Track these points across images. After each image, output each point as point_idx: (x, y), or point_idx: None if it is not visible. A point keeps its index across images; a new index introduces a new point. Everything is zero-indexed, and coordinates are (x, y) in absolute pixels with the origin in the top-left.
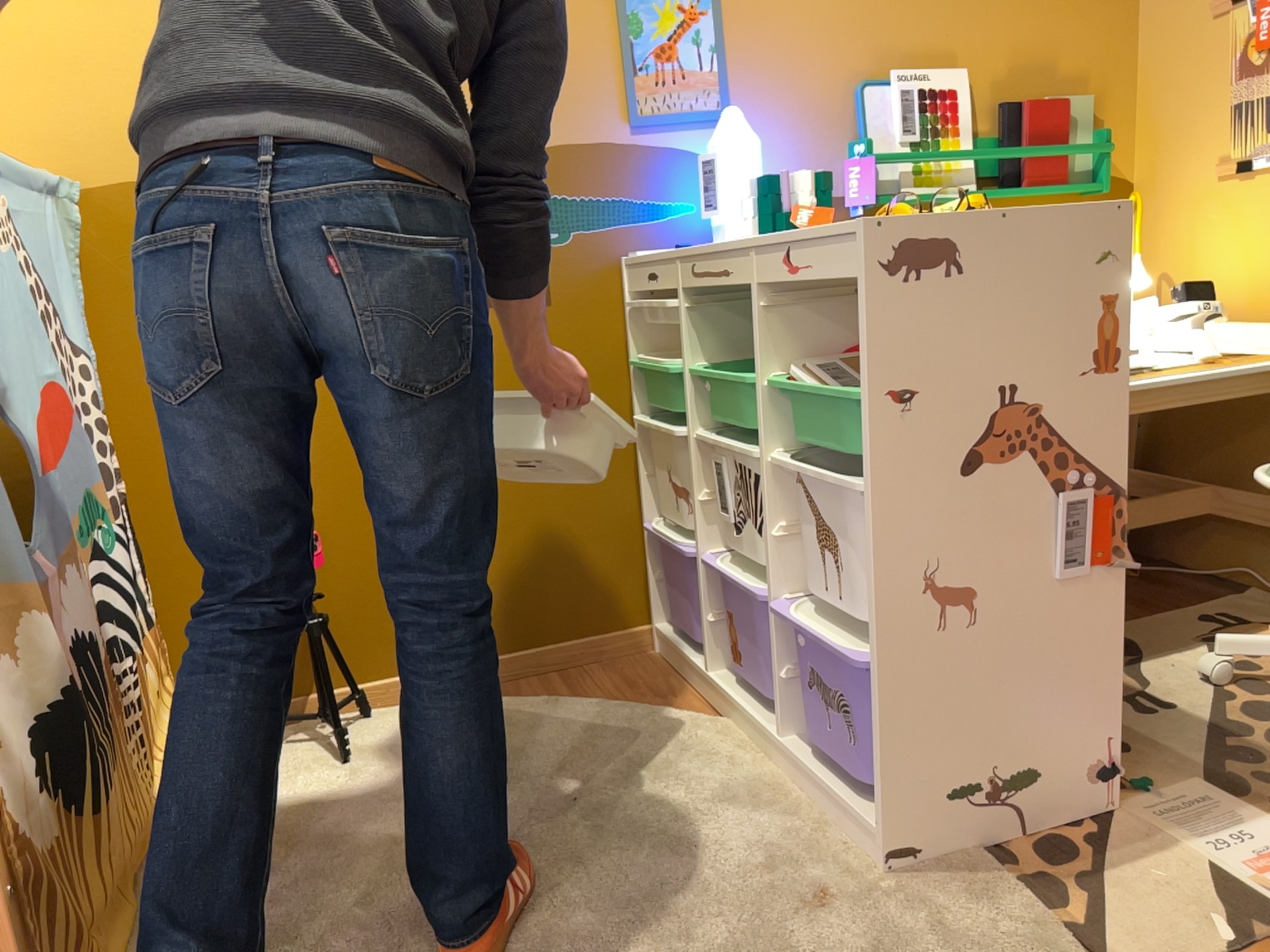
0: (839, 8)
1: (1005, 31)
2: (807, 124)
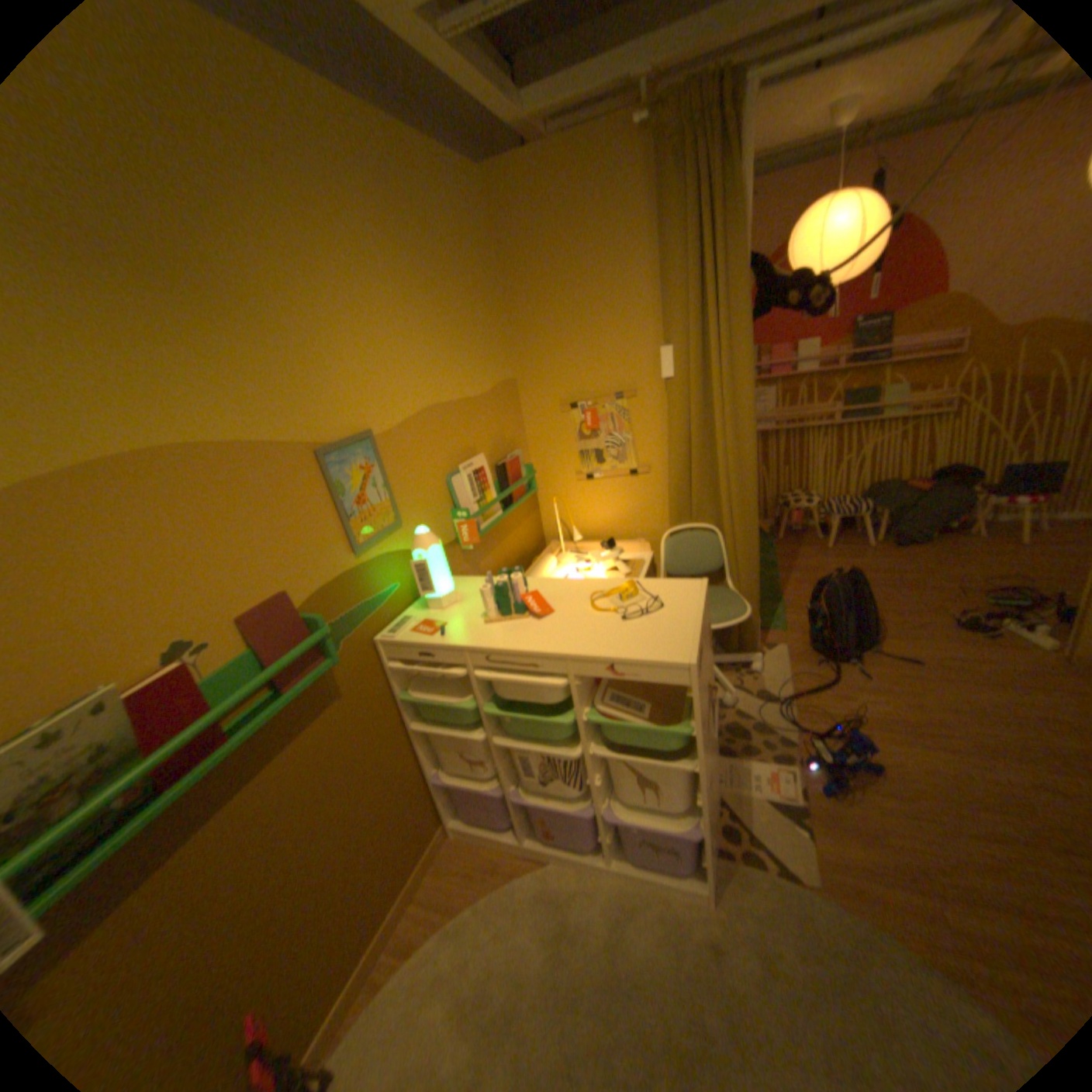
0: (430, 439)
1: (487, 428)
2: (433, 509)
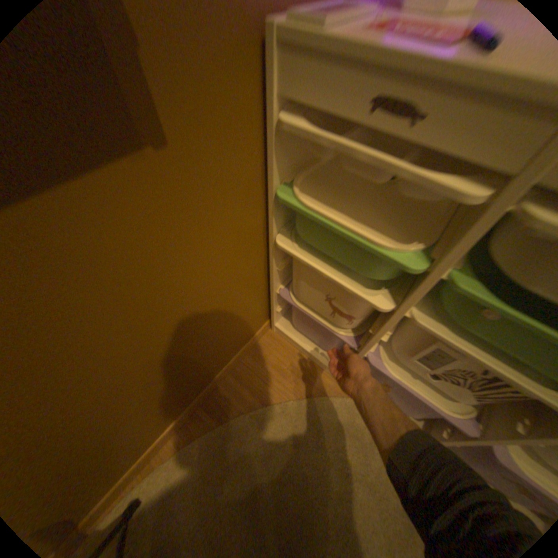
0: None
1: None
2: None
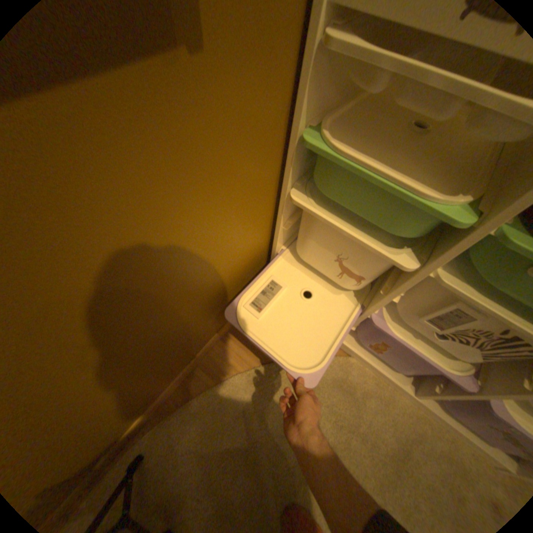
0: None
1: None
2: None
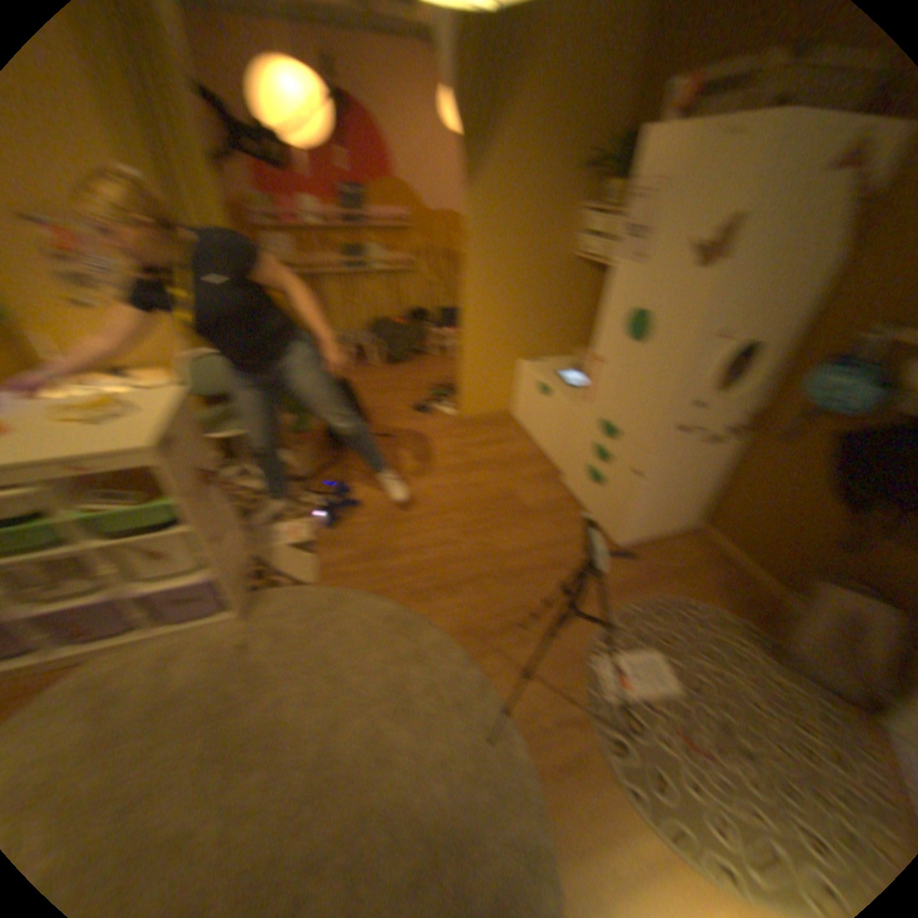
0: None
1: None
2: None
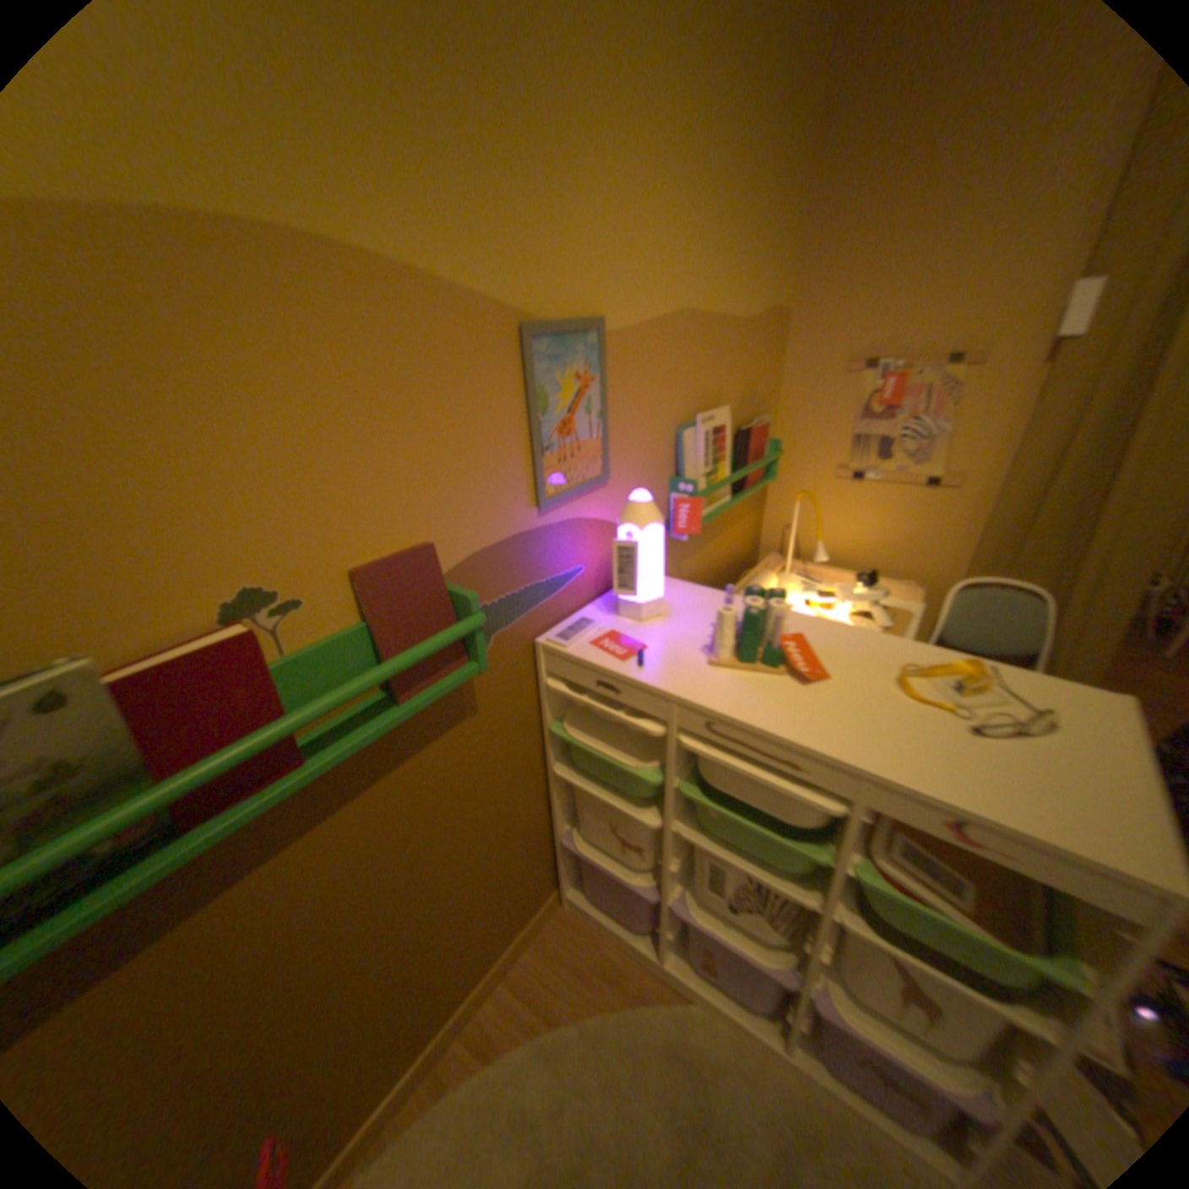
0: (674, 361)
1: (743, 370)
2: (651, 469)
